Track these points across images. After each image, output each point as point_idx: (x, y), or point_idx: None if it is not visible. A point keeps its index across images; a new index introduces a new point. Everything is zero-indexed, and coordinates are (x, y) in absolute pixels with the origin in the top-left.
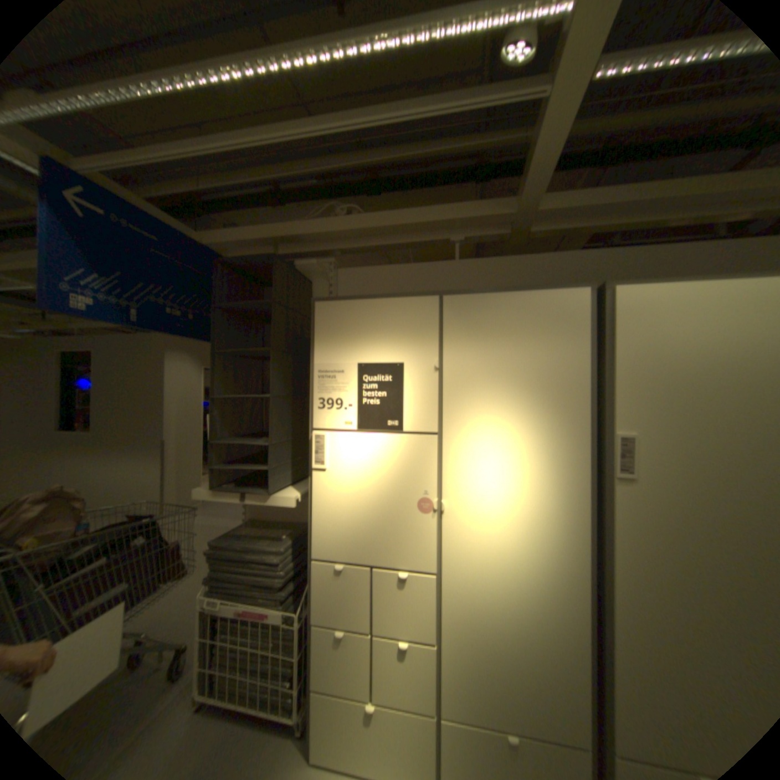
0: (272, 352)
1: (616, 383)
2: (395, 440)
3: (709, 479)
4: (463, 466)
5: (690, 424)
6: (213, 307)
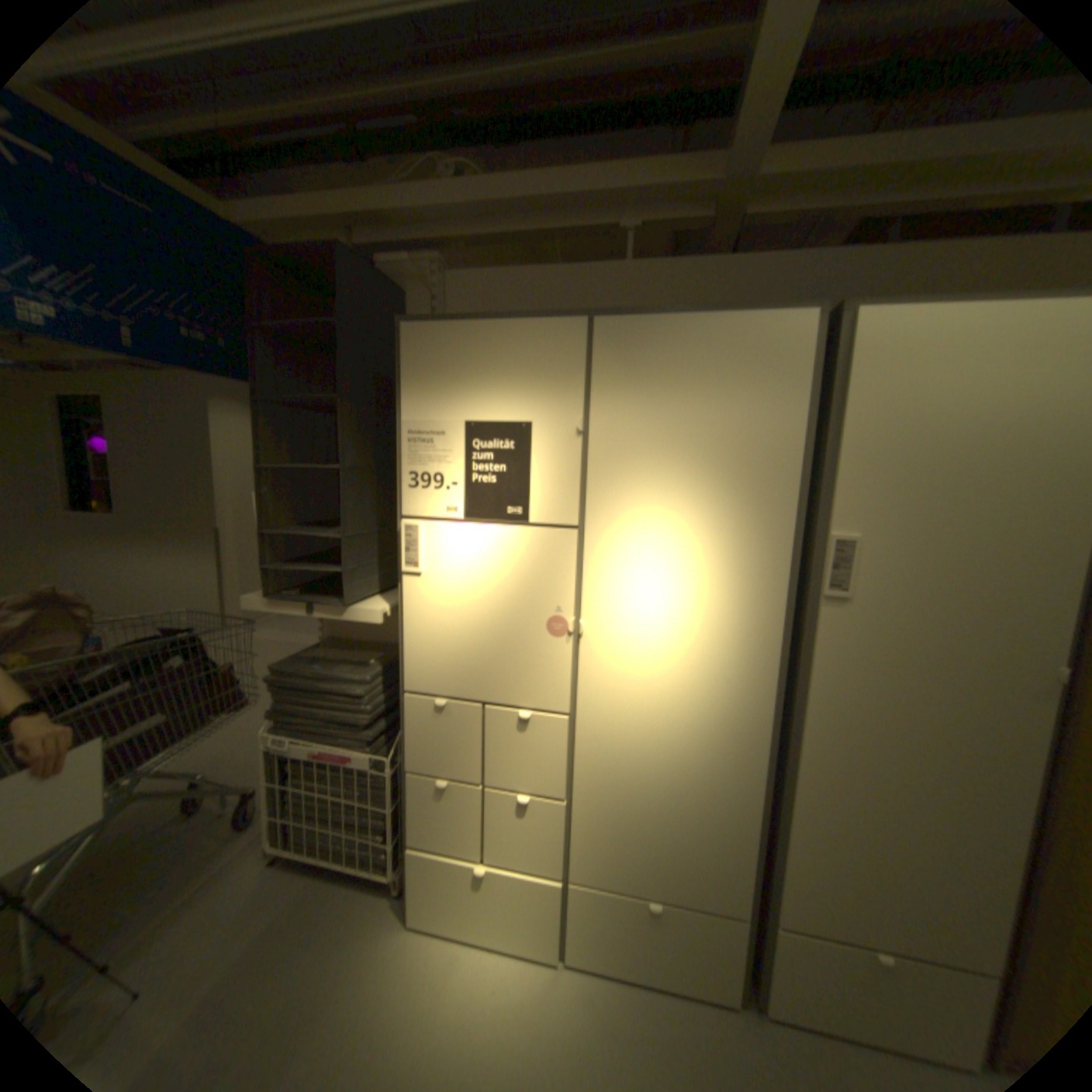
0: (341, 402)
1: (840, 460)
2: (518, 536)
3: (952, 601)
4: (611, 575)
5: (938, 523)
6: (249, 329)
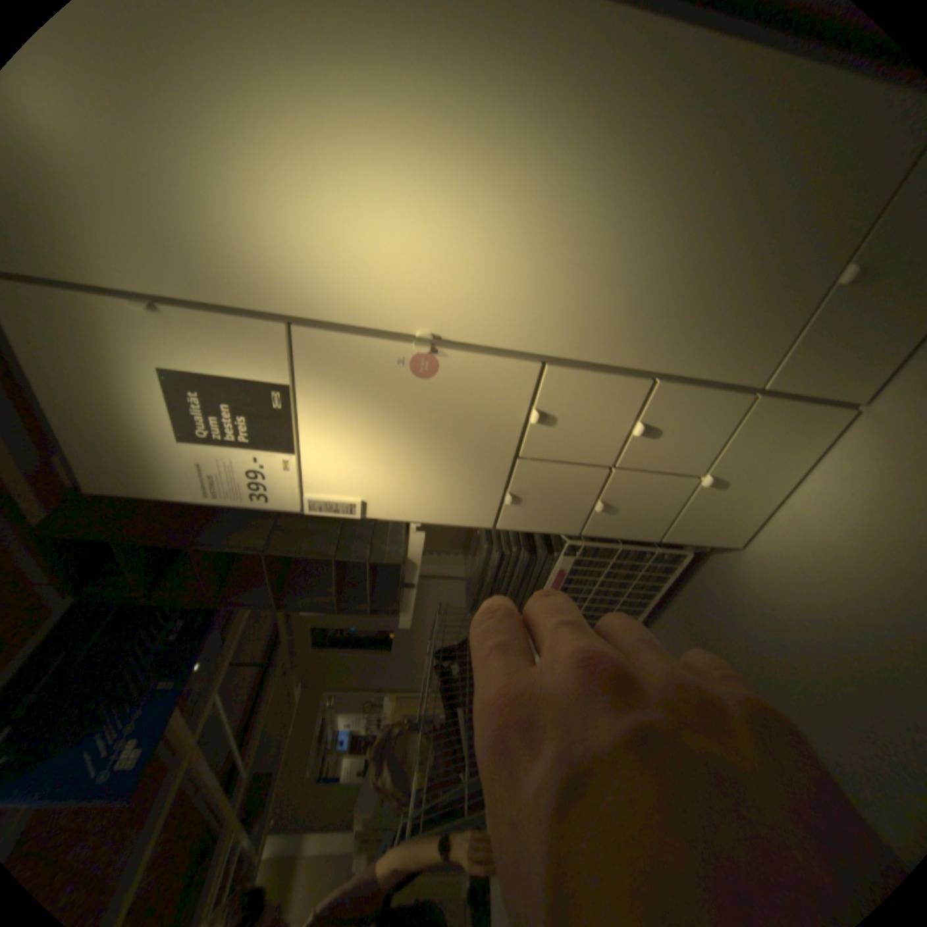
0: (199, 545)
1: None
2: (310, 400)
3: None
4: (352, 284)
5: None
6: (150, 602)
